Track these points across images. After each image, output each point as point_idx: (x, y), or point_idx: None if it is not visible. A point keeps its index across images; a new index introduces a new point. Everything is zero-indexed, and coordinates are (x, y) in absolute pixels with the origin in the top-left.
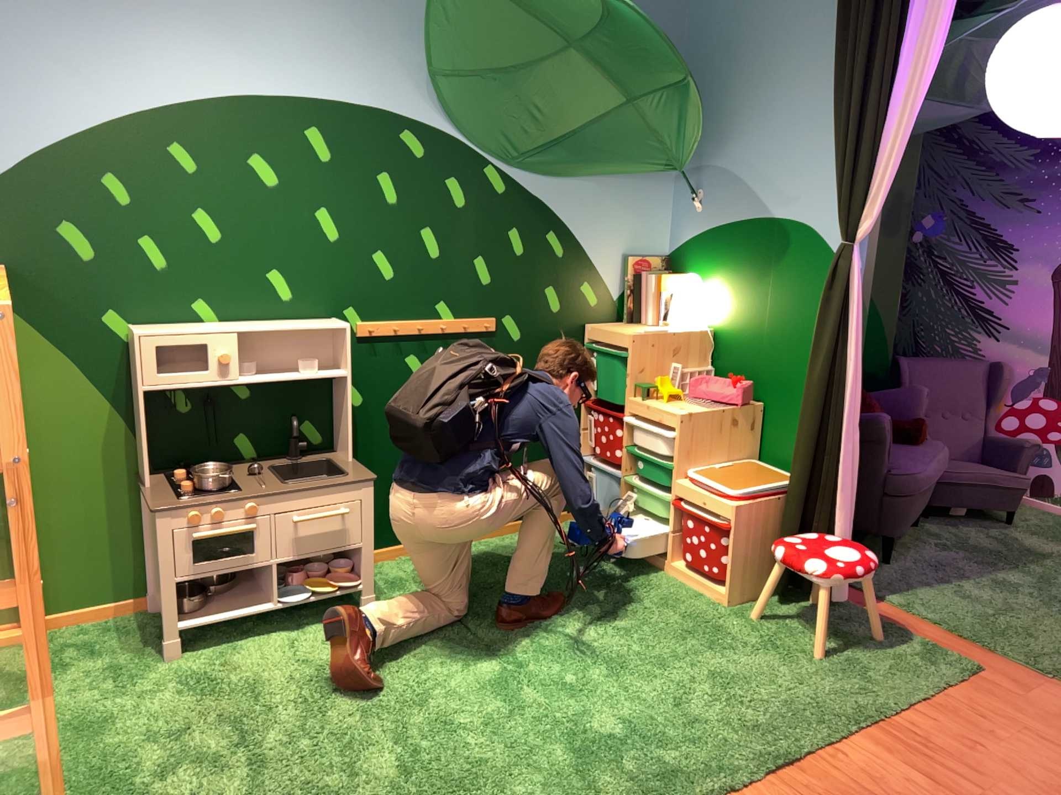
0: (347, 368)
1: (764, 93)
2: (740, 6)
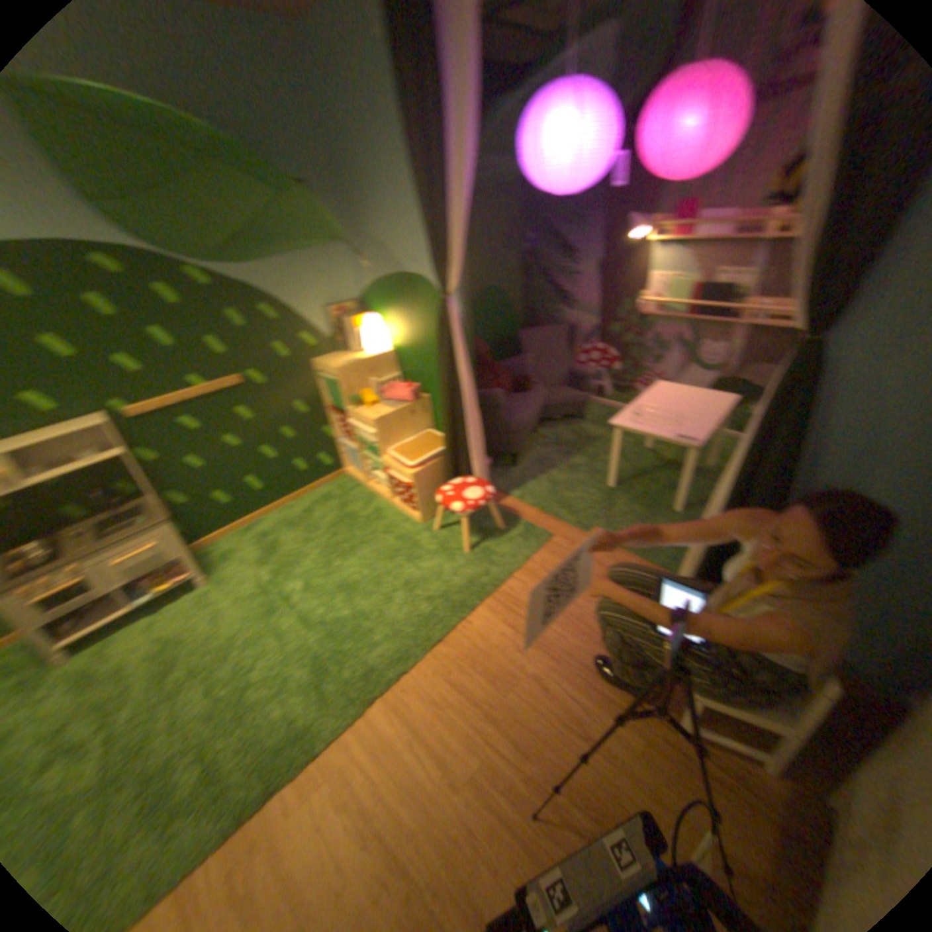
0: (116, 449)
1: (380, 168)
2: (346, 85)
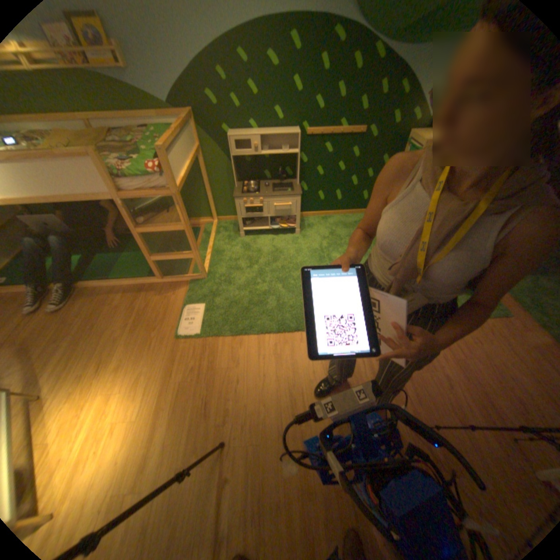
0: (297, 150)
1: None
2: None
